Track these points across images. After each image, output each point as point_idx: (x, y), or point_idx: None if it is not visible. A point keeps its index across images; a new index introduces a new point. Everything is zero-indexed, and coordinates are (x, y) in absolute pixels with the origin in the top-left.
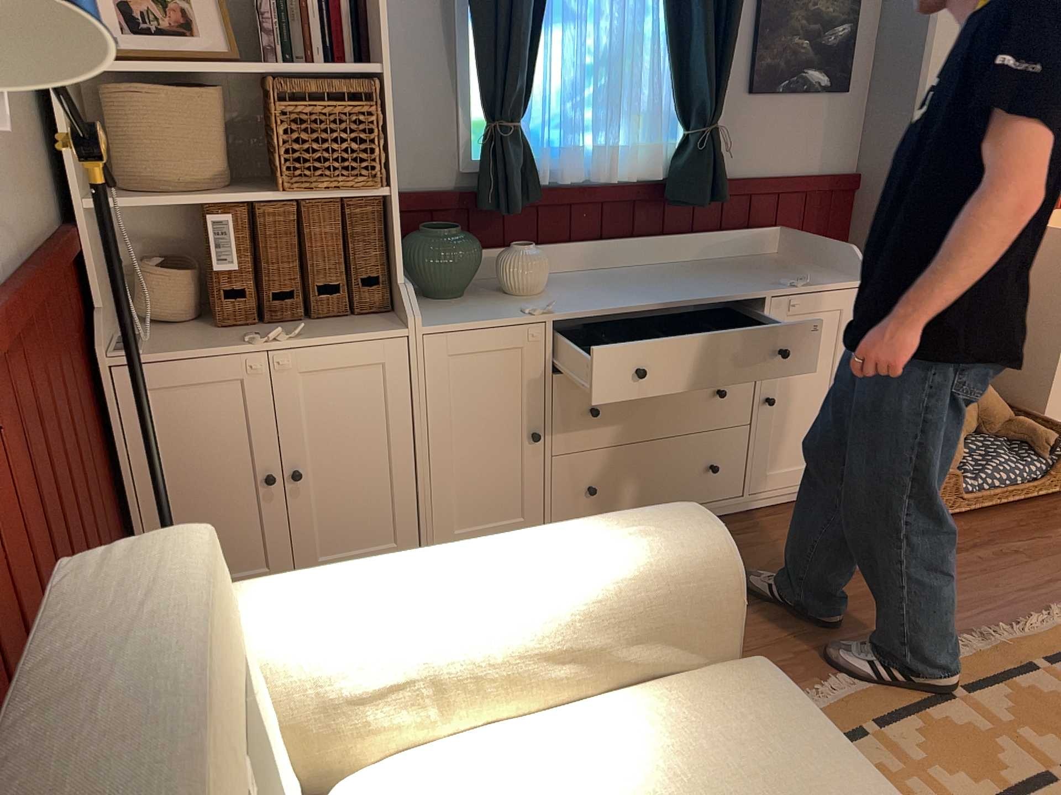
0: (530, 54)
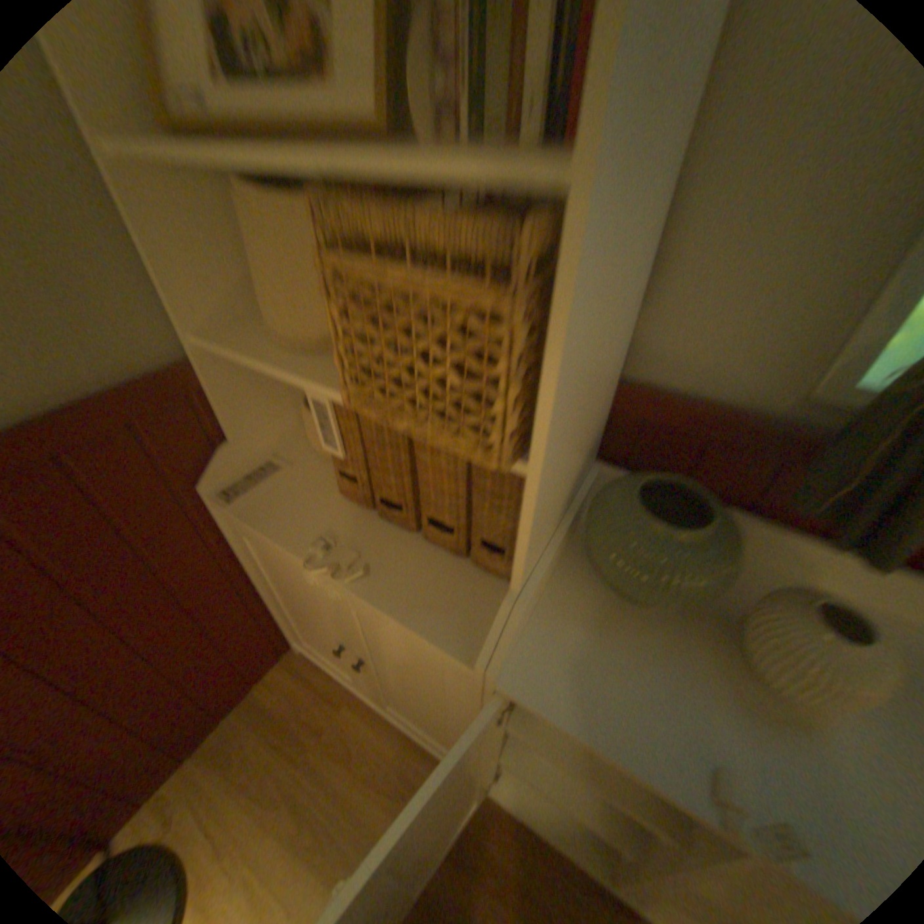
0: None
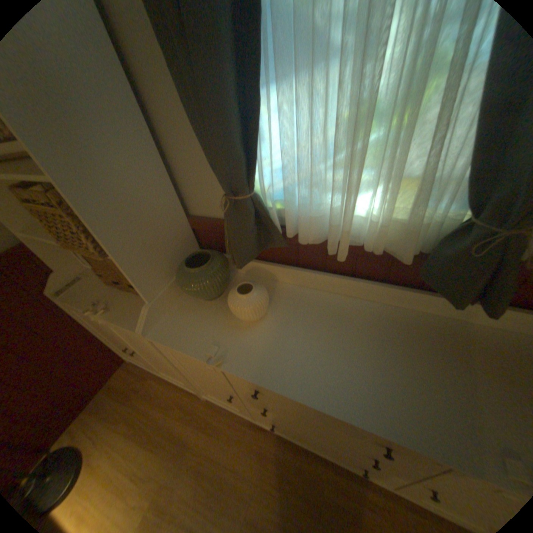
0: (248, 123)
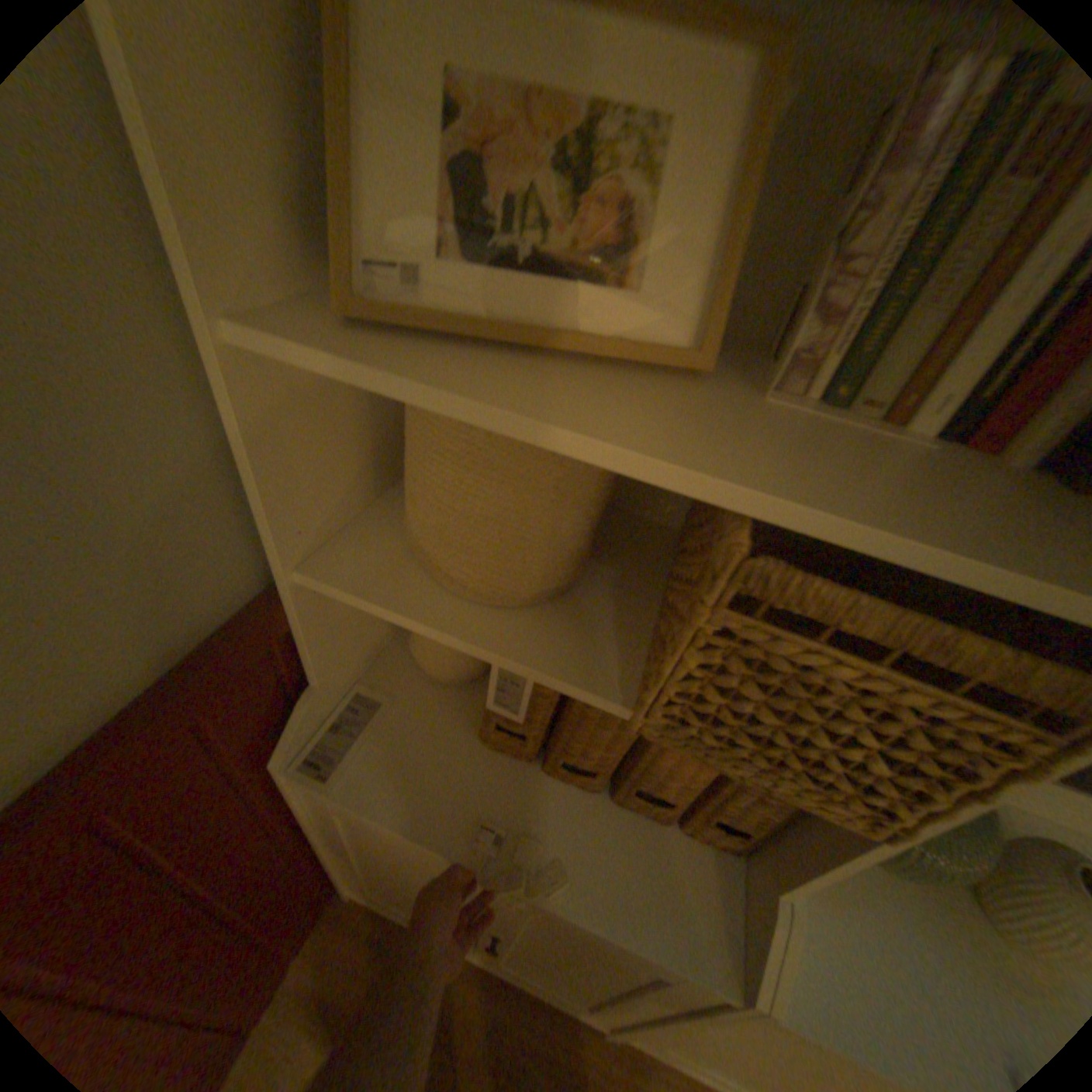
0: None
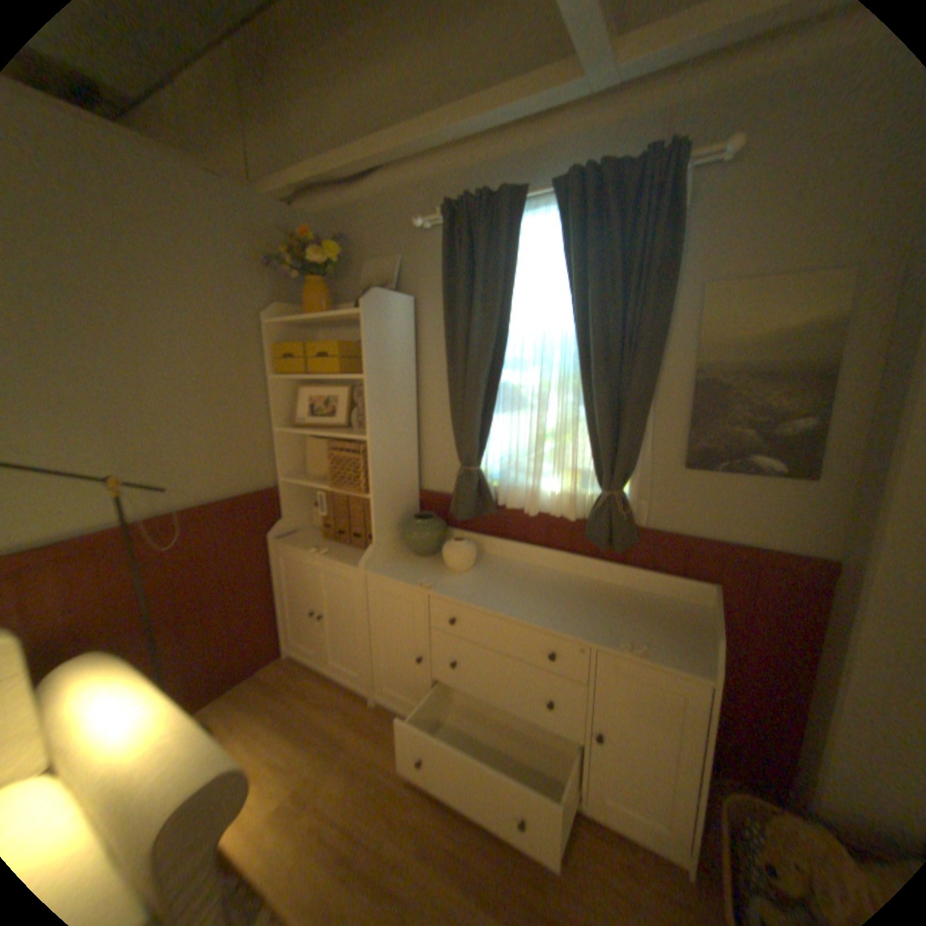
0: (483, 430)
